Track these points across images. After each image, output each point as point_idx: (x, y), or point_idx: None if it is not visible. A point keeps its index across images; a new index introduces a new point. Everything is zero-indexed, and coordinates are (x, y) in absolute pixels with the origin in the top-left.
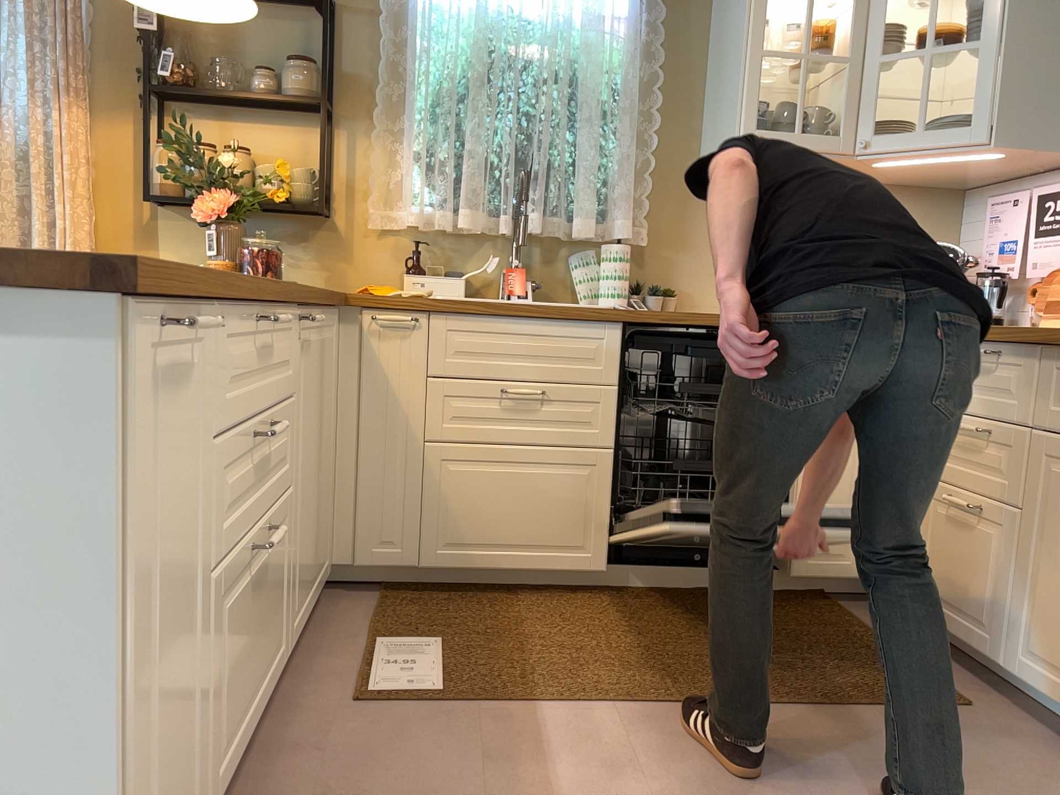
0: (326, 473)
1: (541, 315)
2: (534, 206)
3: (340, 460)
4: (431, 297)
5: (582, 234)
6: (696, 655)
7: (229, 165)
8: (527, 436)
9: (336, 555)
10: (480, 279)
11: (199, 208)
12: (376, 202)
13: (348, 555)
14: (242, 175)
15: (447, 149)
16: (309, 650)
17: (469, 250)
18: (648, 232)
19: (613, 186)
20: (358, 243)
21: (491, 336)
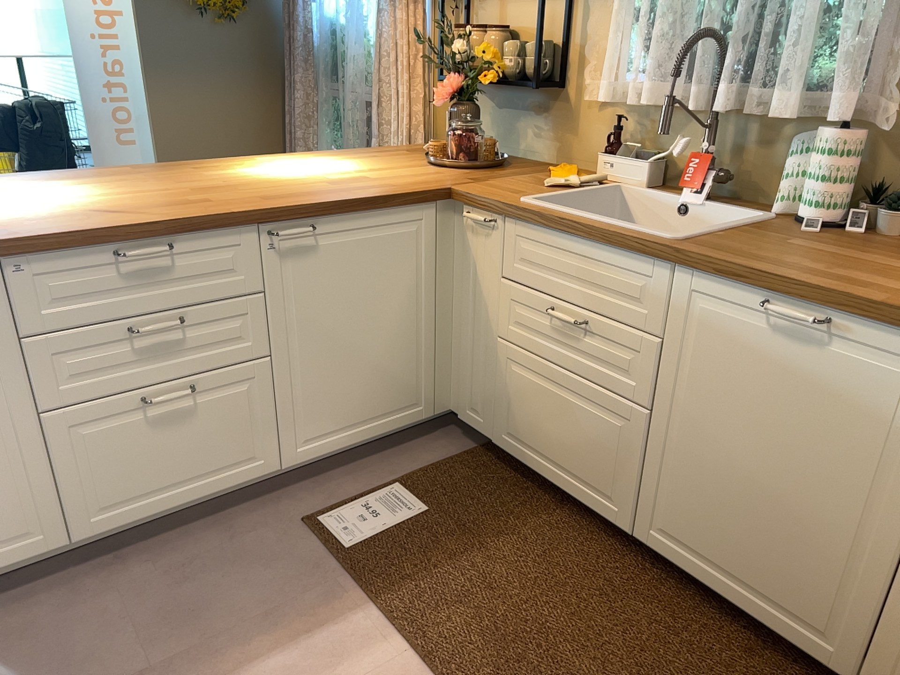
0: (406, 341)
1: (586, 237)
2: (728, 77)
3: (453, 329)
4: (515, 198)
5: (774, 117)
6: (577, 673)
7: (456, 53)
8: (571, 362)
9: (451, 404)
10: (682, 162)
11: (437, 93)
12: (591, 73)
13: (458, 407)
14: (473, 59)
15: (646, 9)
16: (357, 467)
17: (675, 127)
18: (896, 114)
19: (840, 43)
20: (581, 116)
21: (549, 248)
